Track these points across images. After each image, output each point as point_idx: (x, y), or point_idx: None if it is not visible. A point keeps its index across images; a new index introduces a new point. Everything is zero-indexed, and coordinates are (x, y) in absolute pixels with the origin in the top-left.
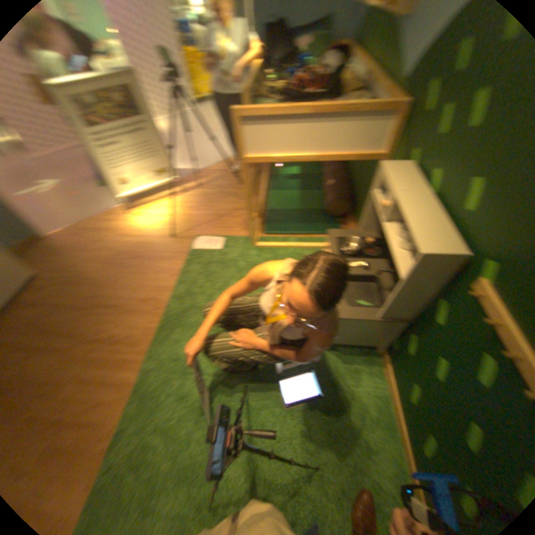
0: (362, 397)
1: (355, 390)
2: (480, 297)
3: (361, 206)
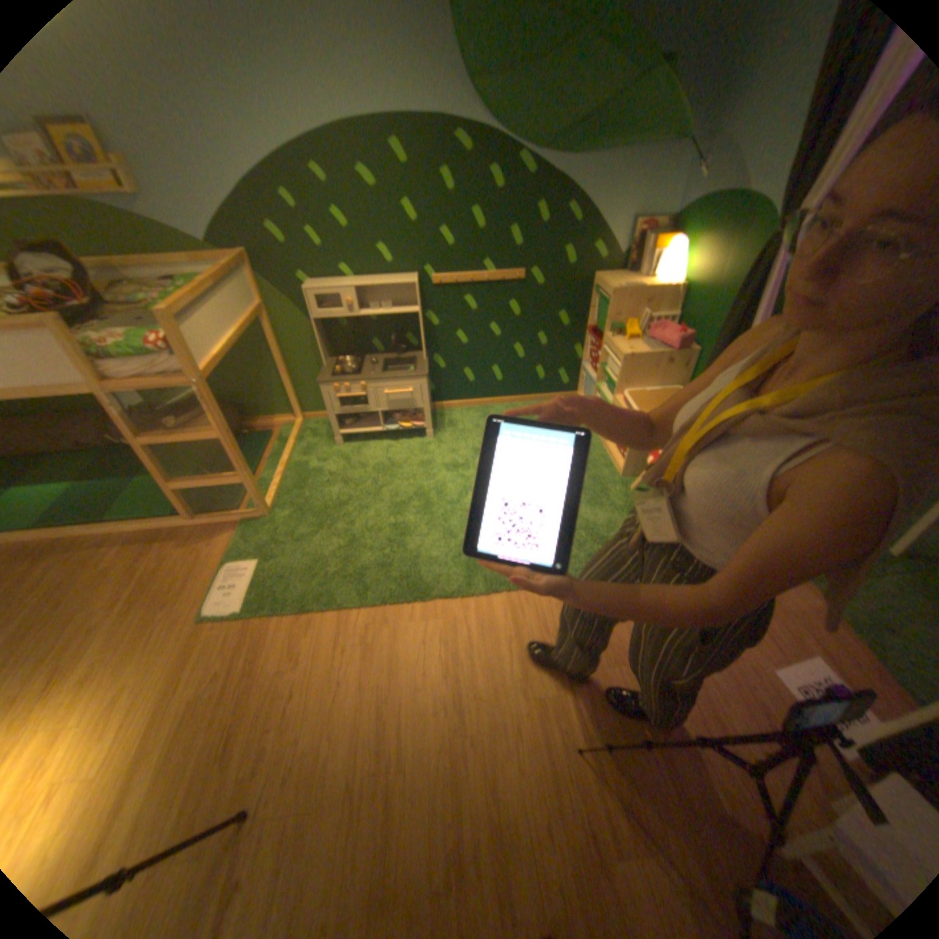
0: (466, 420)
1: (462, 423)
2: (437, 282)
3: (248, 392)
